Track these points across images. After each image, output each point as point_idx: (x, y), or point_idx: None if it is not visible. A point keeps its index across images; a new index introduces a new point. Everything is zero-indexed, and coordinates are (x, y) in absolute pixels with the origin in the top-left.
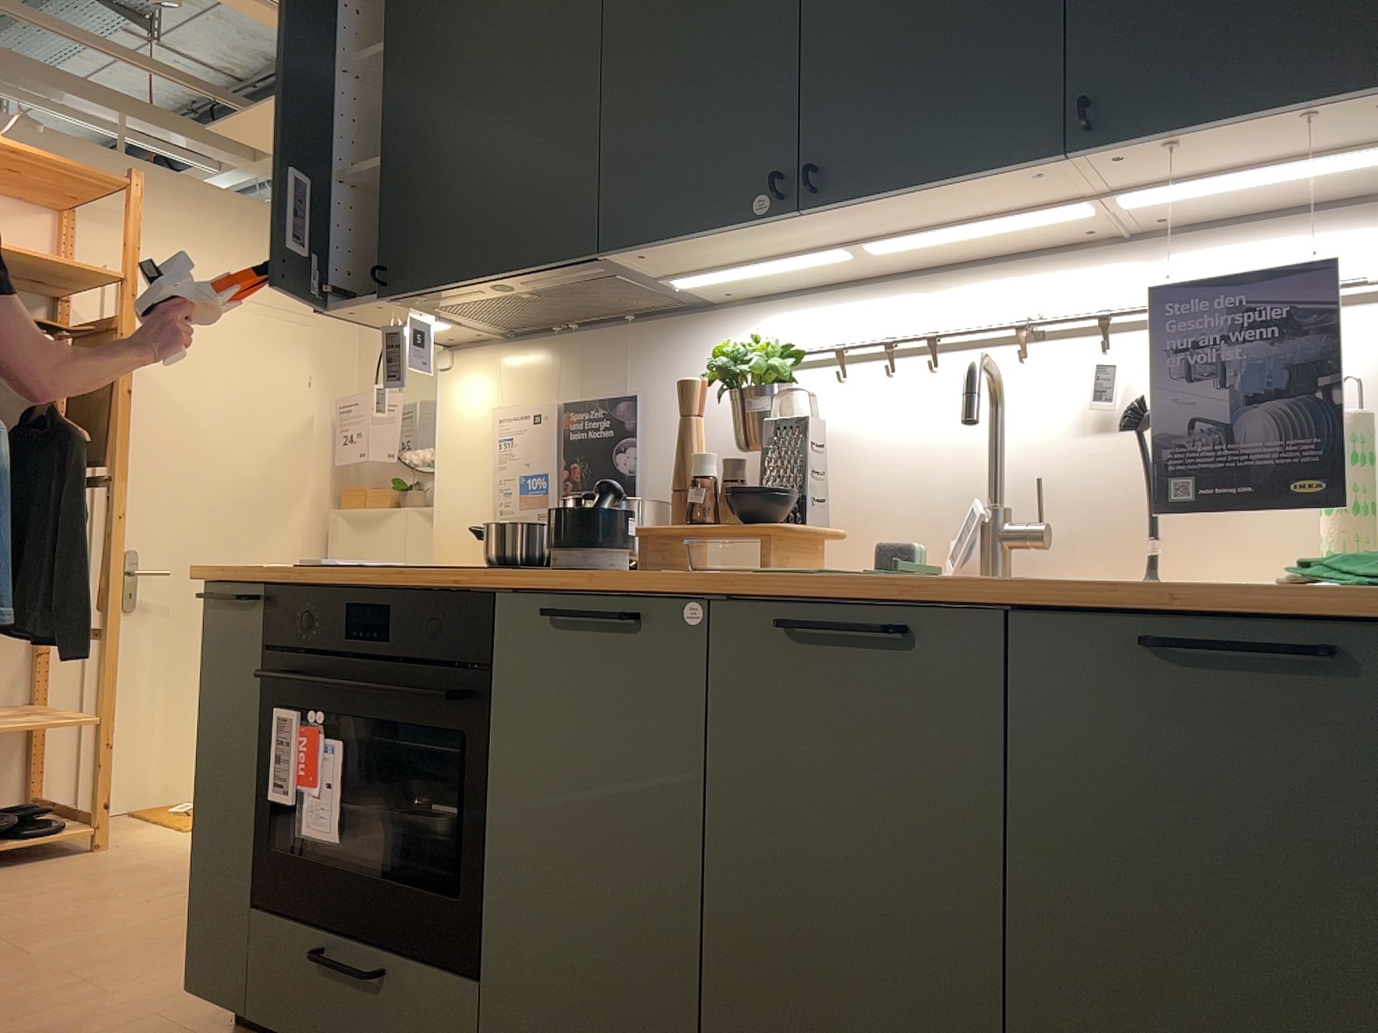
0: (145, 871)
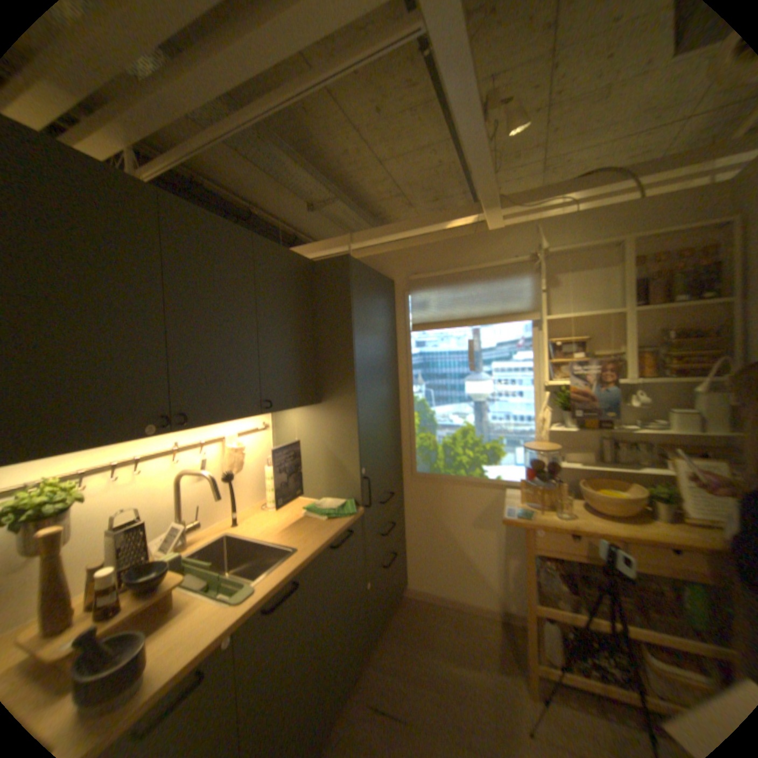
0: None
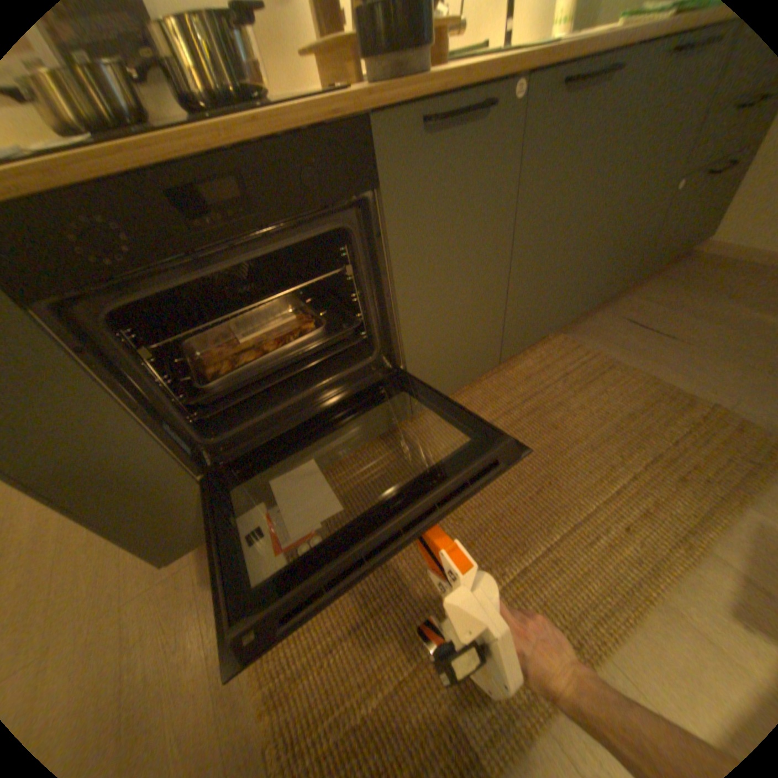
0: None
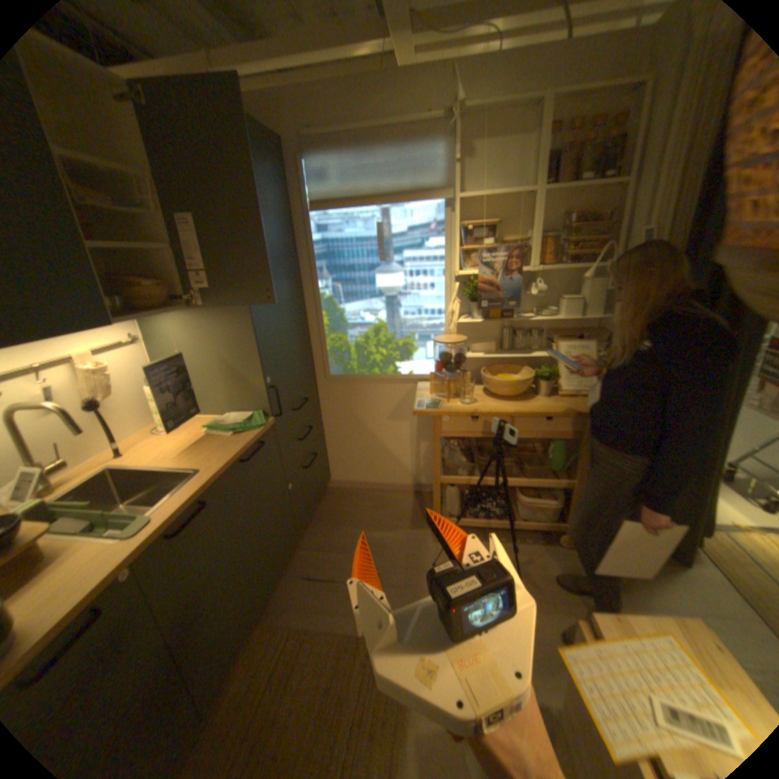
0: None
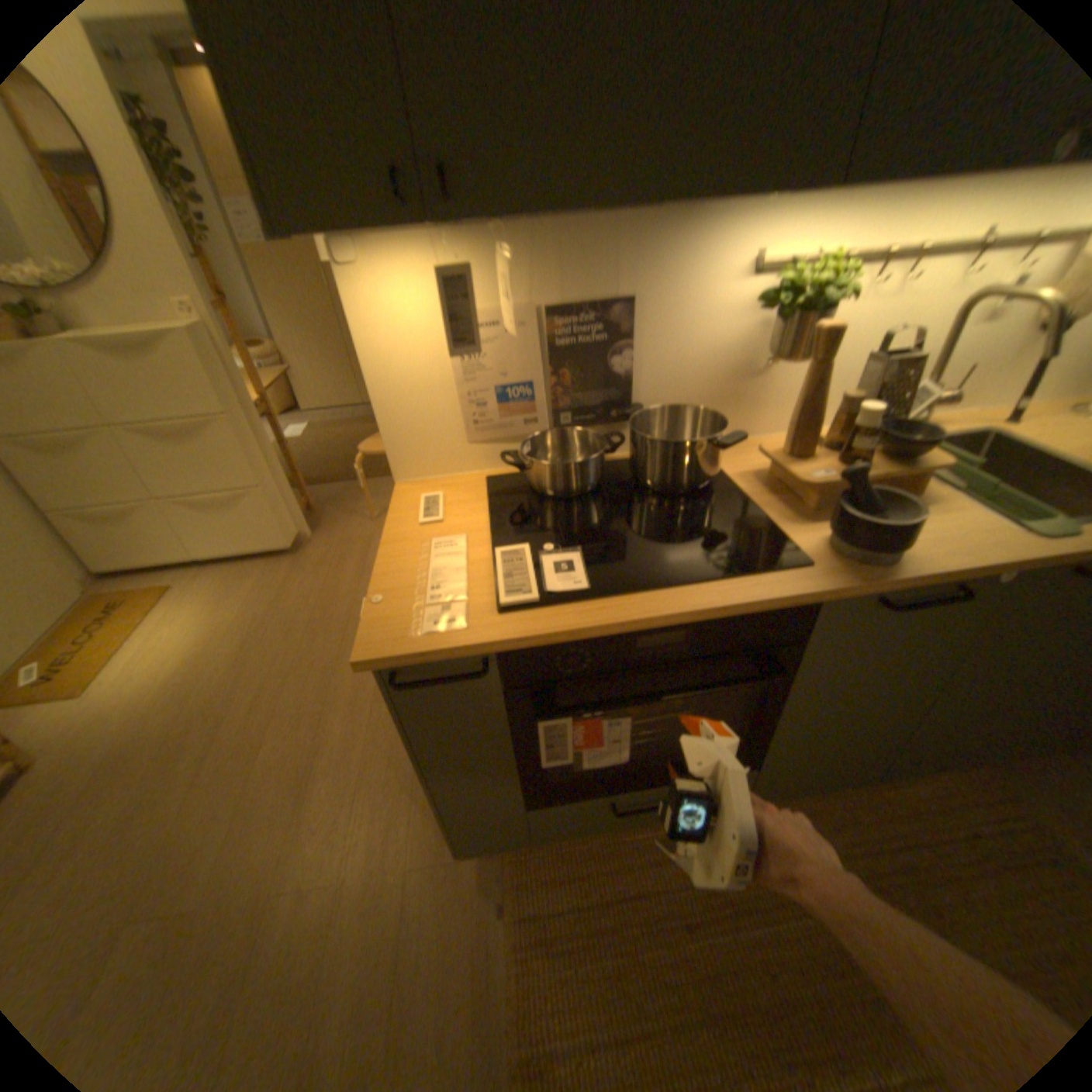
0: (128, 758)
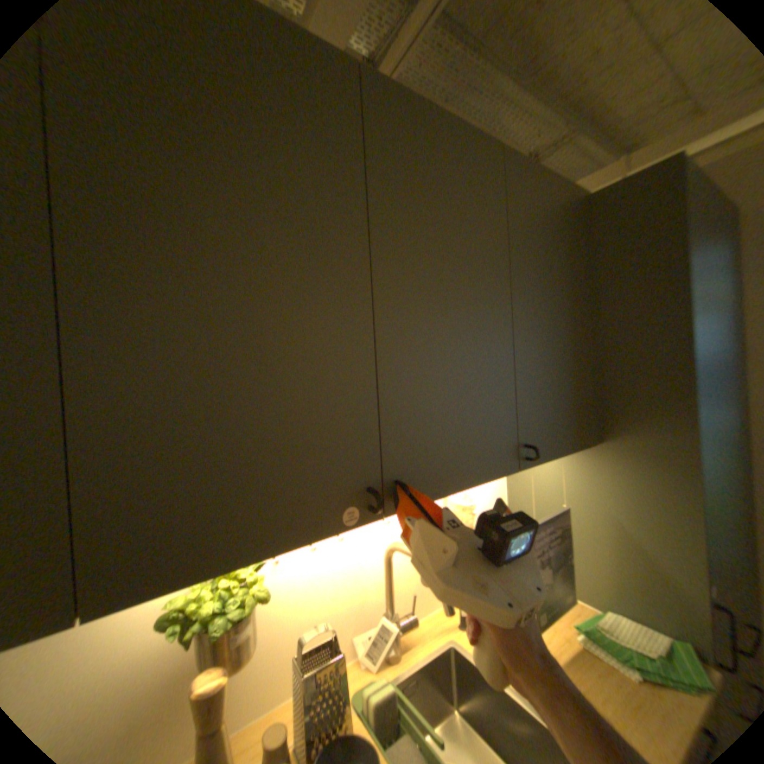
0: None
